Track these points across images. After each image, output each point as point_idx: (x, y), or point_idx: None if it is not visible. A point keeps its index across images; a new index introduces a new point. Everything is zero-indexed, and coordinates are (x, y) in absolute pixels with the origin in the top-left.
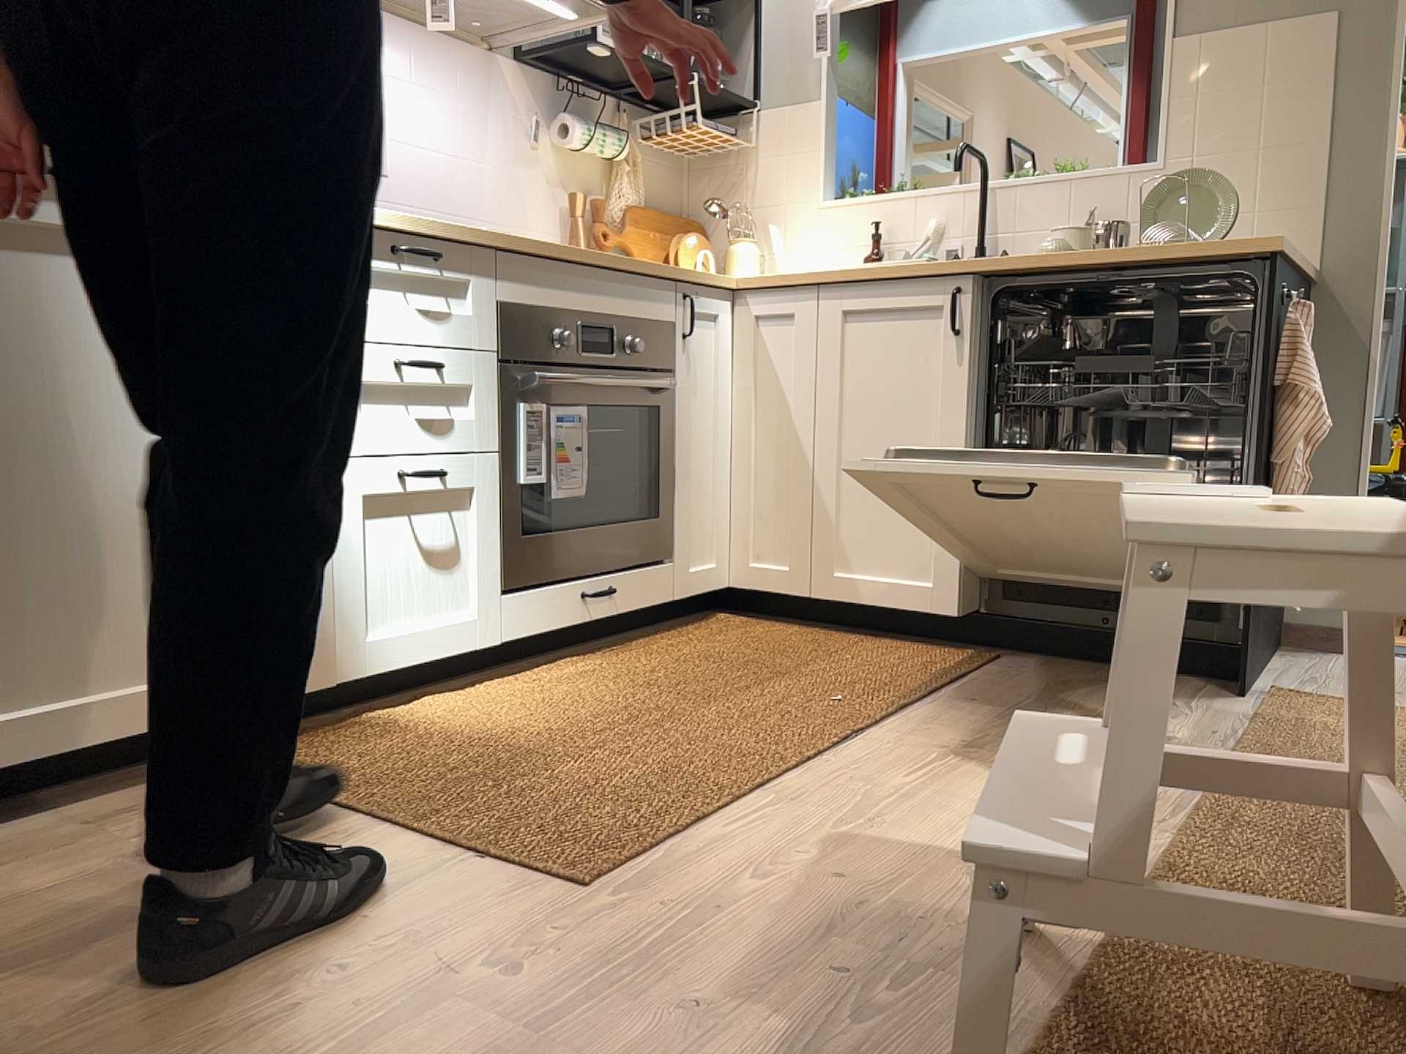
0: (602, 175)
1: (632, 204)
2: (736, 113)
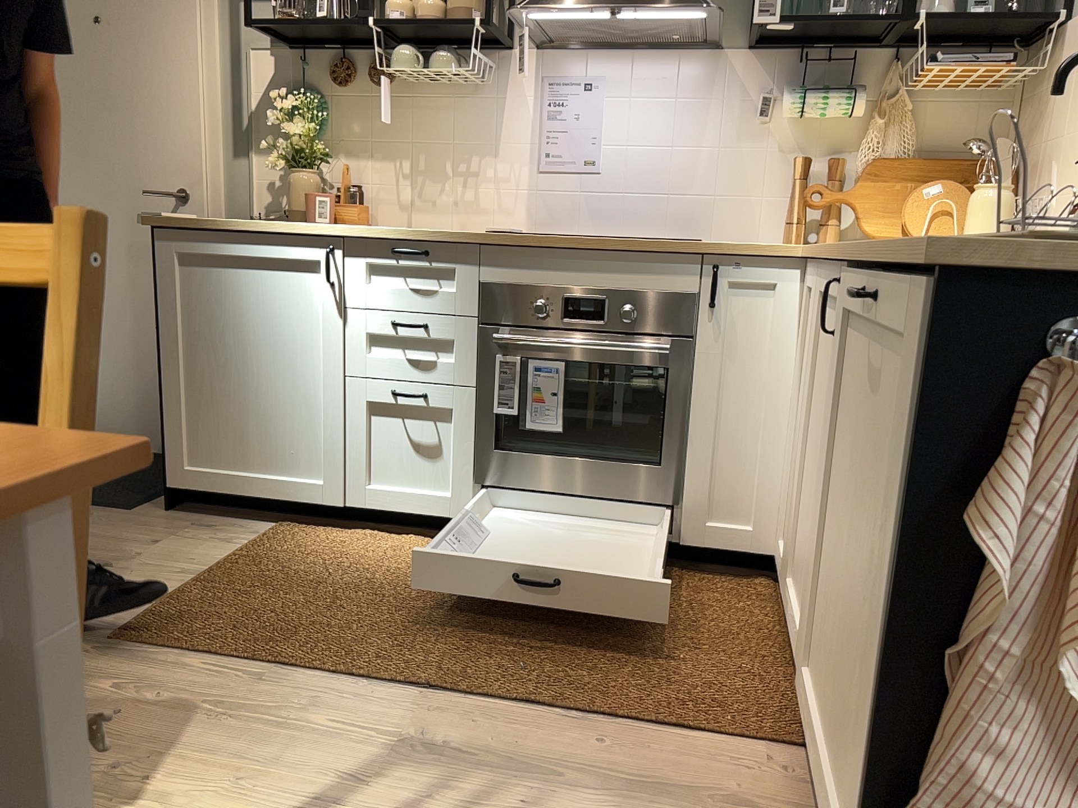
0: (857, 134)
1: (879, 160)
2: (1047, 33)
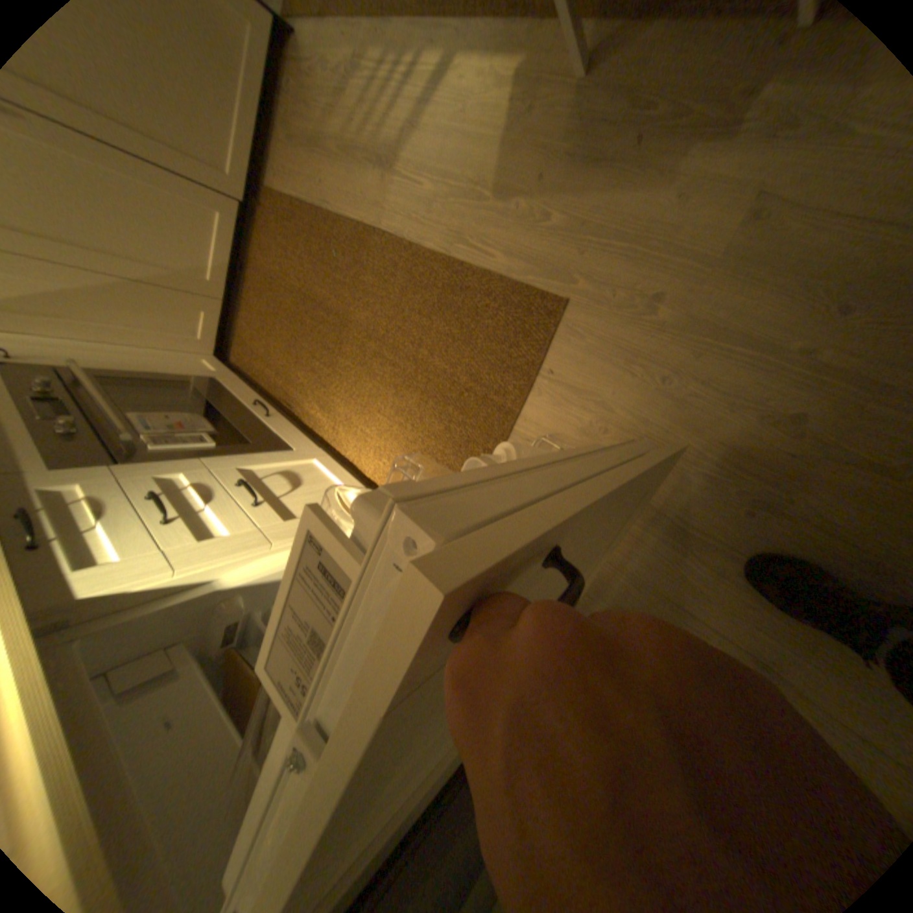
0: None
1: None
2: None
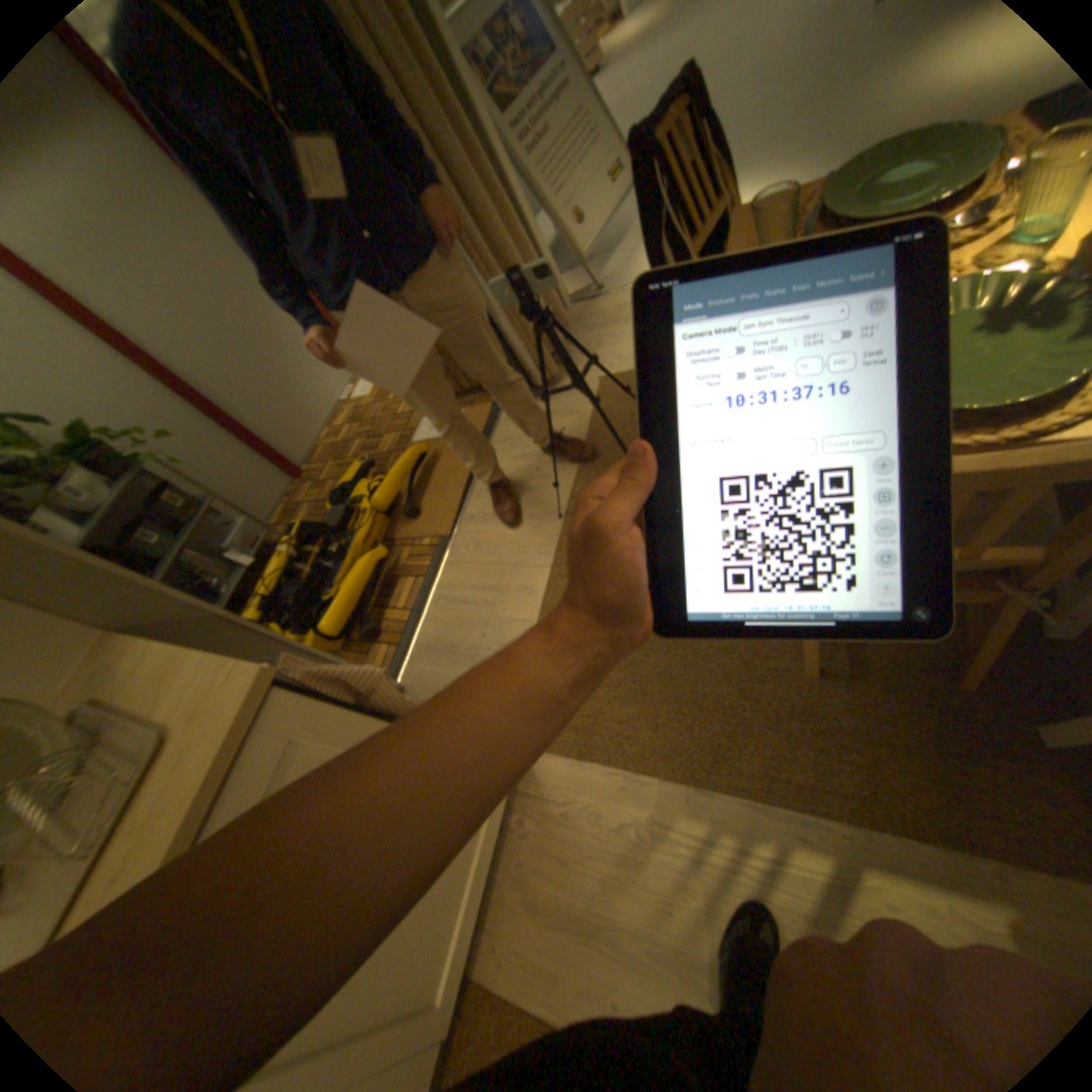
0: None
1: None
2: None
